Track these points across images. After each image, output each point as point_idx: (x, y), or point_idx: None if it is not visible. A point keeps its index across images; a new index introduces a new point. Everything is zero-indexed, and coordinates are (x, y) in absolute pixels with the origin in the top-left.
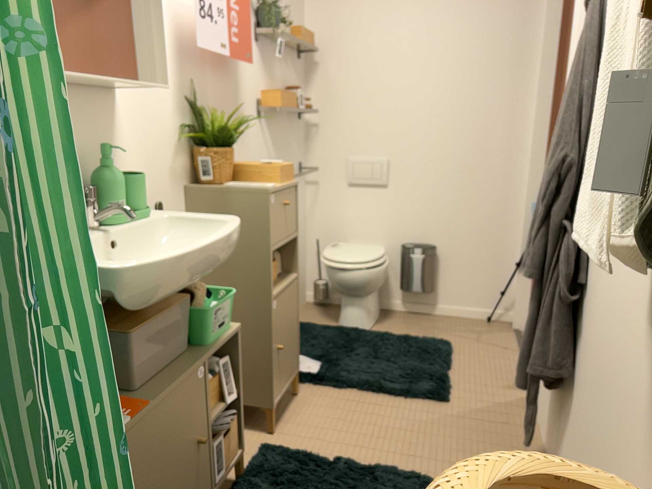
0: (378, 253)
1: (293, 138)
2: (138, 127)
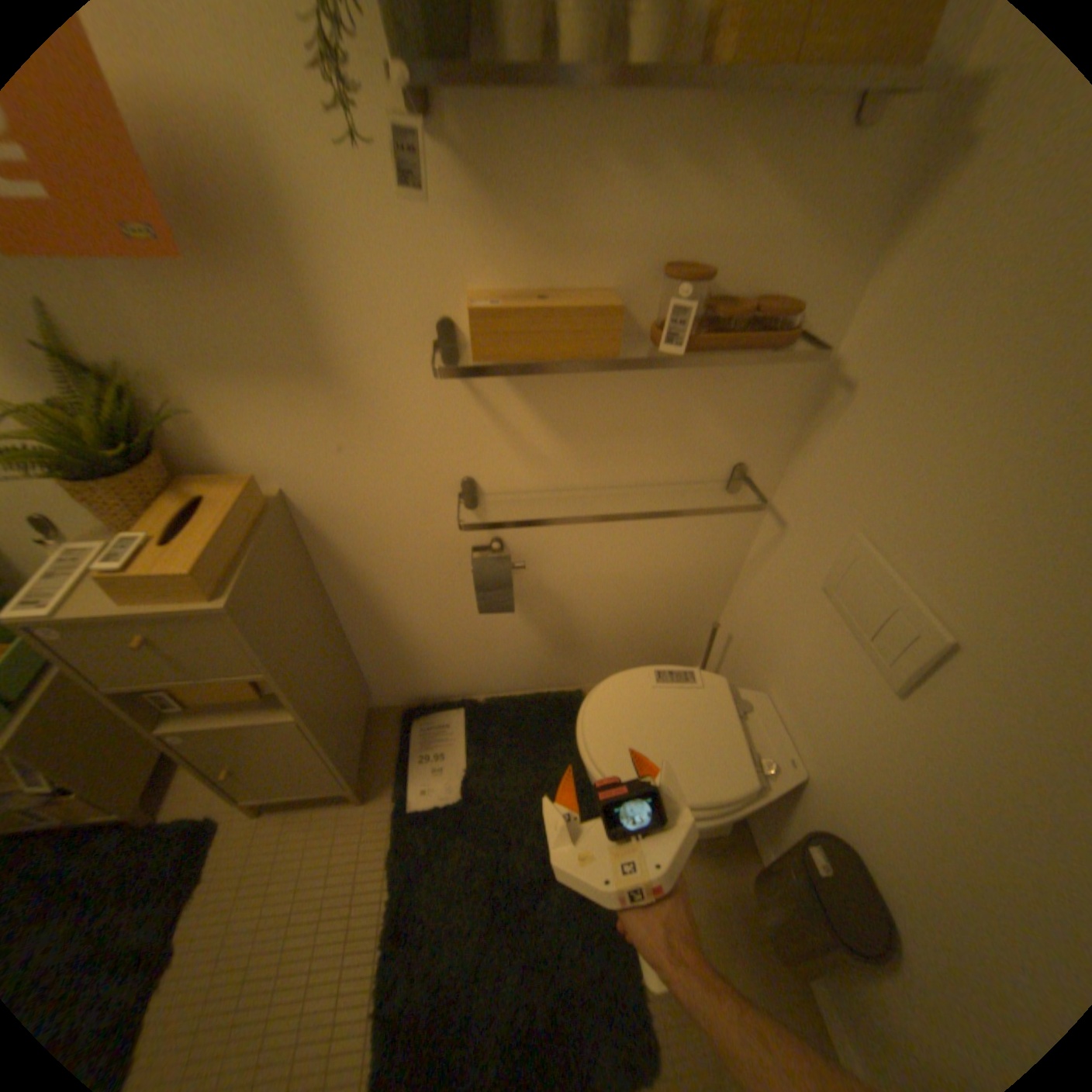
0: (690, 785)
1: (704, 399)
2: None
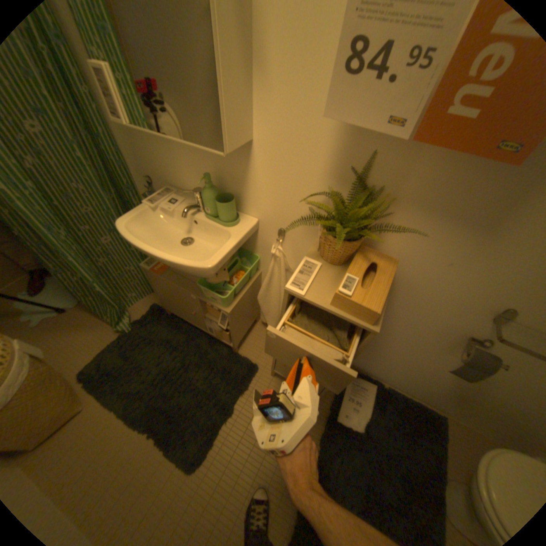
0: None
1: None
2: (268, 170)
